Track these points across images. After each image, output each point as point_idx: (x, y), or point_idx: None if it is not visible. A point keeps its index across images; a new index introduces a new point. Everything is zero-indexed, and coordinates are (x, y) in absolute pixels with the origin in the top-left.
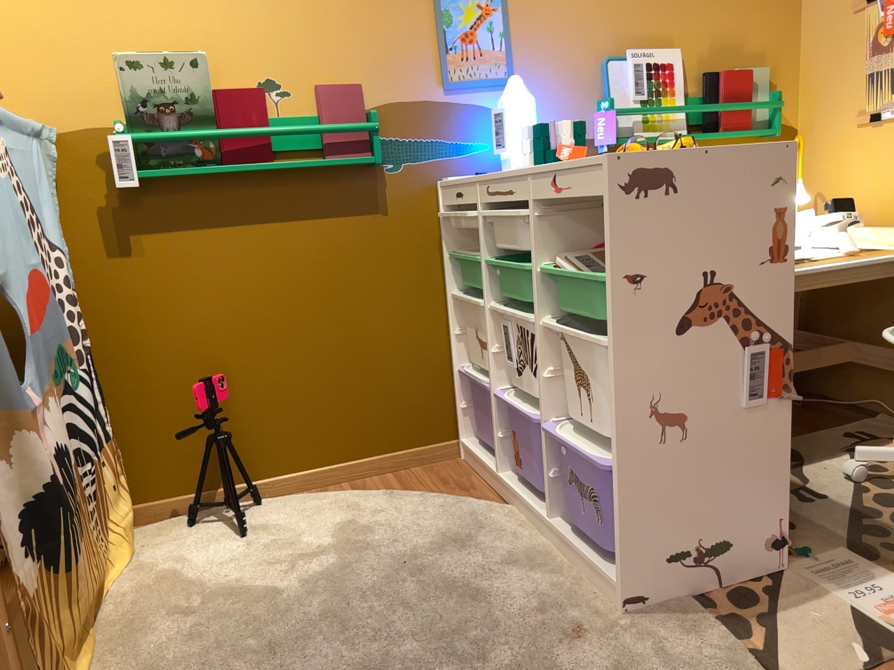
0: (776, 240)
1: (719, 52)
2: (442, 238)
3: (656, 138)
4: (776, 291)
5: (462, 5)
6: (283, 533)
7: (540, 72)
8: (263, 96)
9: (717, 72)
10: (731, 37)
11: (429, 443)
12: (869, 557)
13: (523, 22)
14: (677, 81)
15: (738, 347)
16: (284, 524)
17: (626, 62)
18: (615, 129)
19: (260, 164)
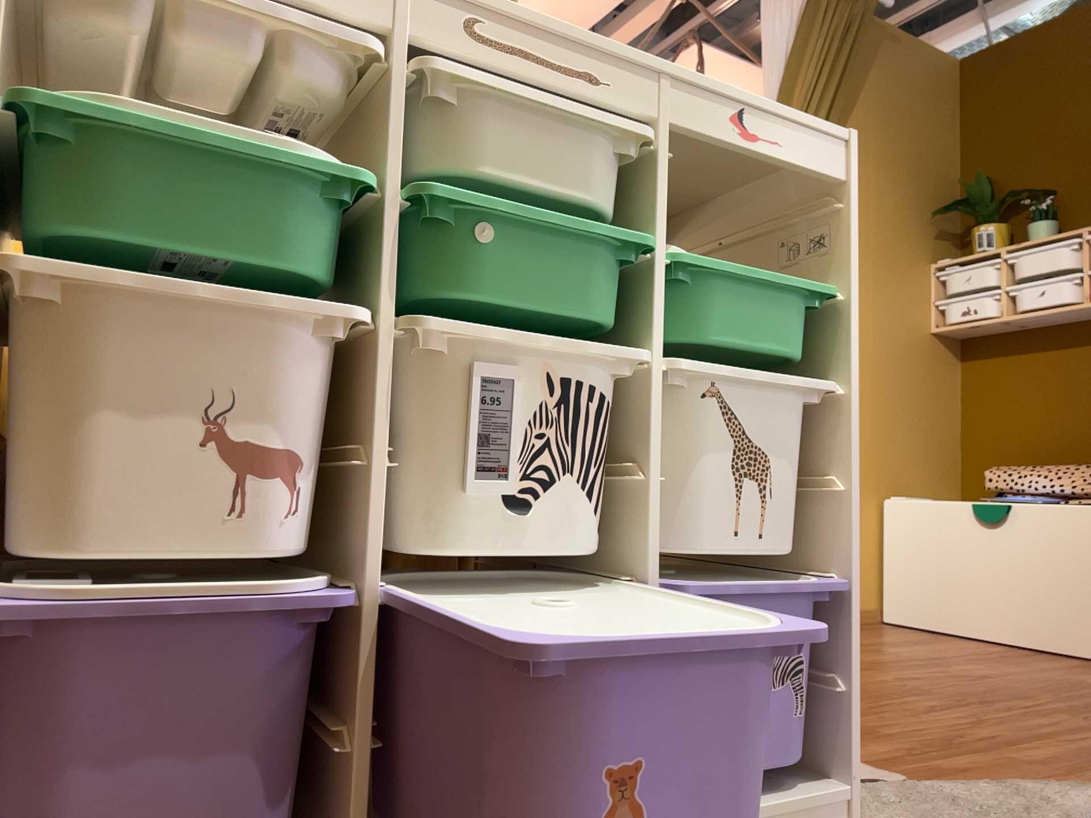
0: None
1: None
2: None
3: None
4: None
5: None
6: None
7: None
8: None
9: None
10: None
11: None
12: None
13: None
14: None
15: None
16: None
17: None
18: None
19: None
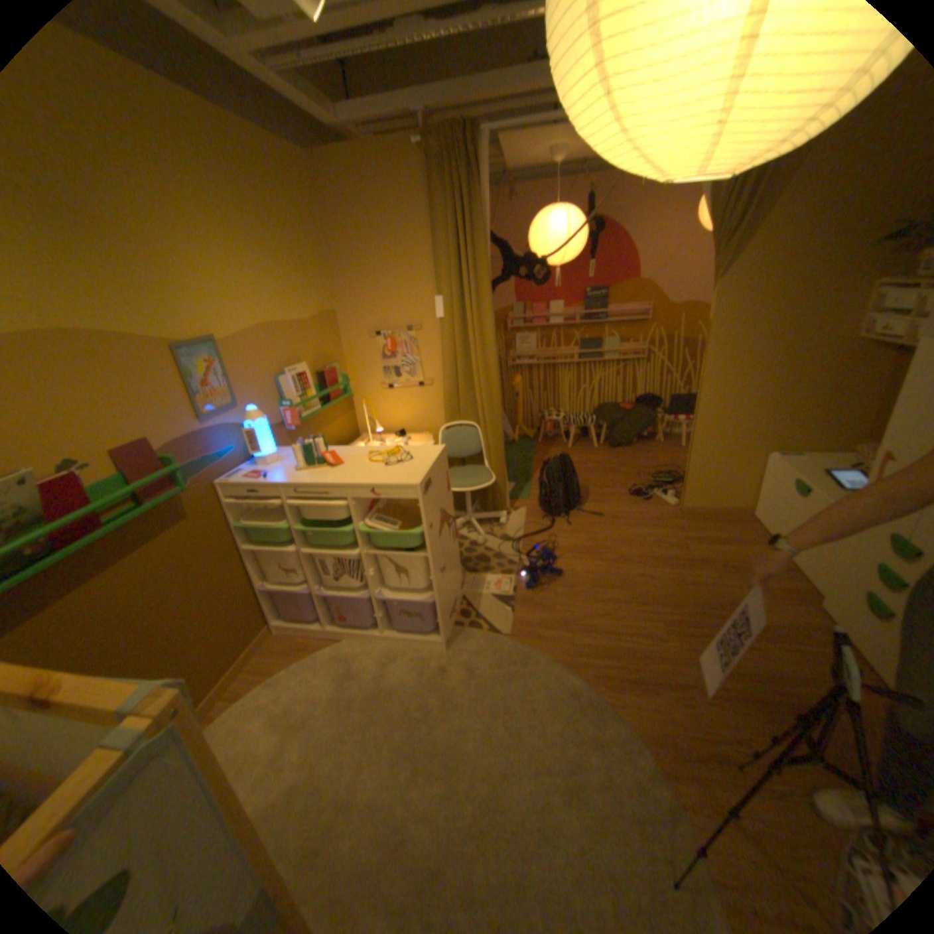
0: (448, 484)
1: (318, 359)
2: (226, 517)
3: (312, 415)
4: (450, 502)
5: (196, 363)
6: (235, 763)
7: (247, 394)
8: (76, 479)
9: (323, 372)
10: (320, 350)
11: (252, 640)
12: (474, 572)
13: (231, 366)
14: (310, 381)
15: (447, 528)
16: (226, 759)
17: (286, 377)
18: (298, 418)
19: (96, 535)
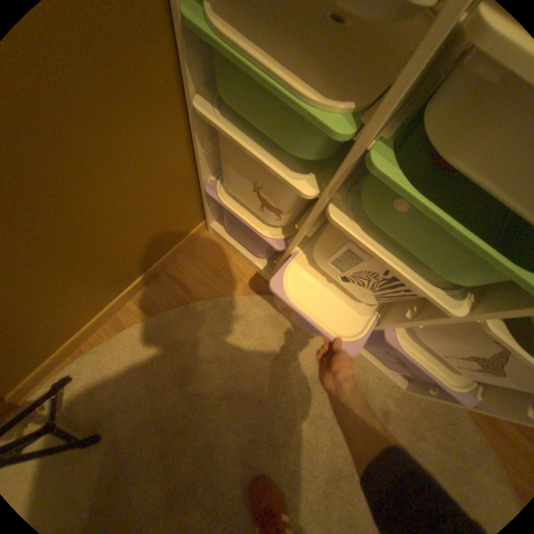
0: None
1: None
2: None
3: None
4: None
5: None
6: (134, 412)
7: None
8: None
9: None
10: None
11: (183, 237)
12: None
13: None
14: None
15: None
16: (125, 400)
17: None
18: None
19: None
